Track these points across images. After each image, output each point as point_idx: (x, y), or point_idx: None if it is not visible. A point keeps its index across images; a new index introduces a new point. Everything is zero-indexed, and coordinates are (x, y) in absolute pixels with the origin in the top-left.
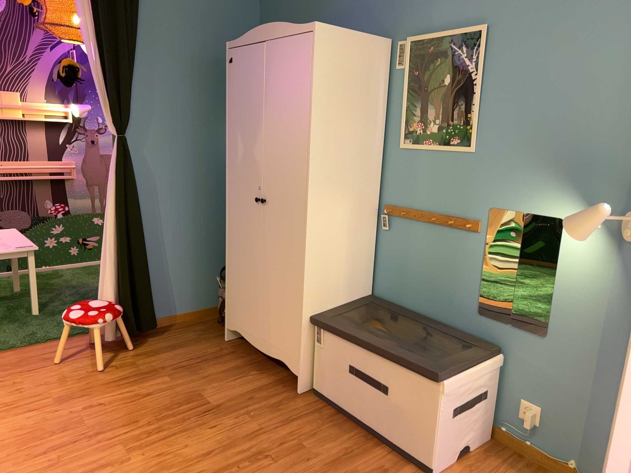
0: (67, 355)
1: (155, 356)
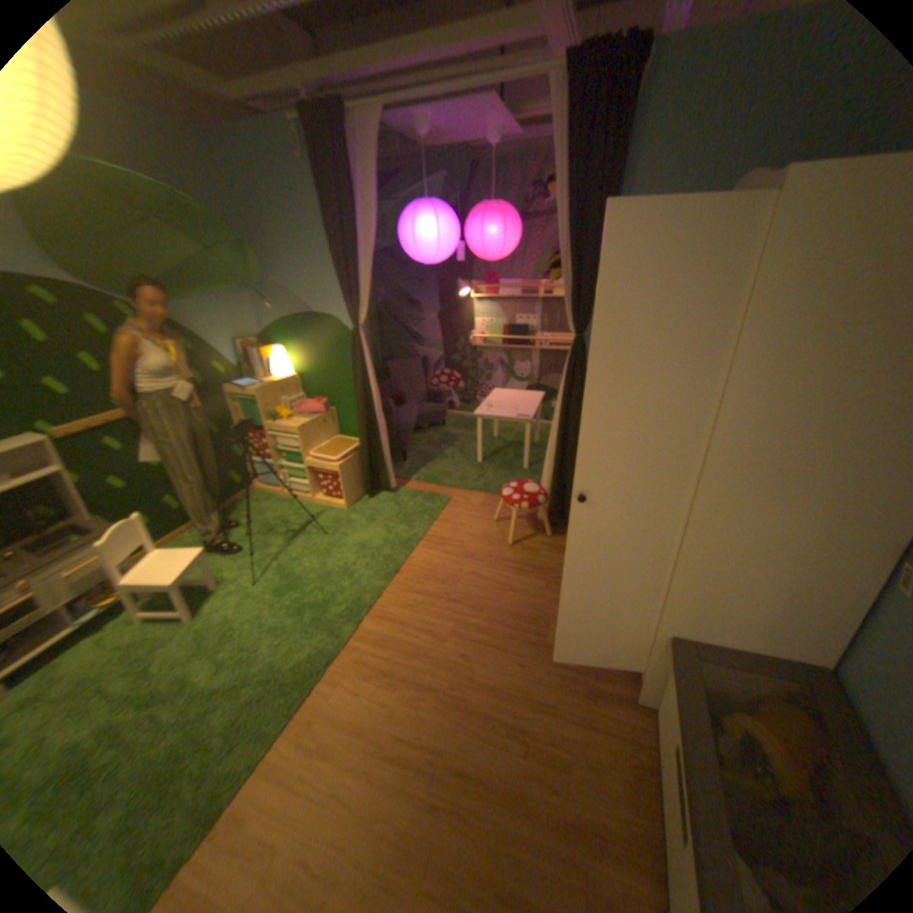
0: (507, 518)
1: (560, 556)
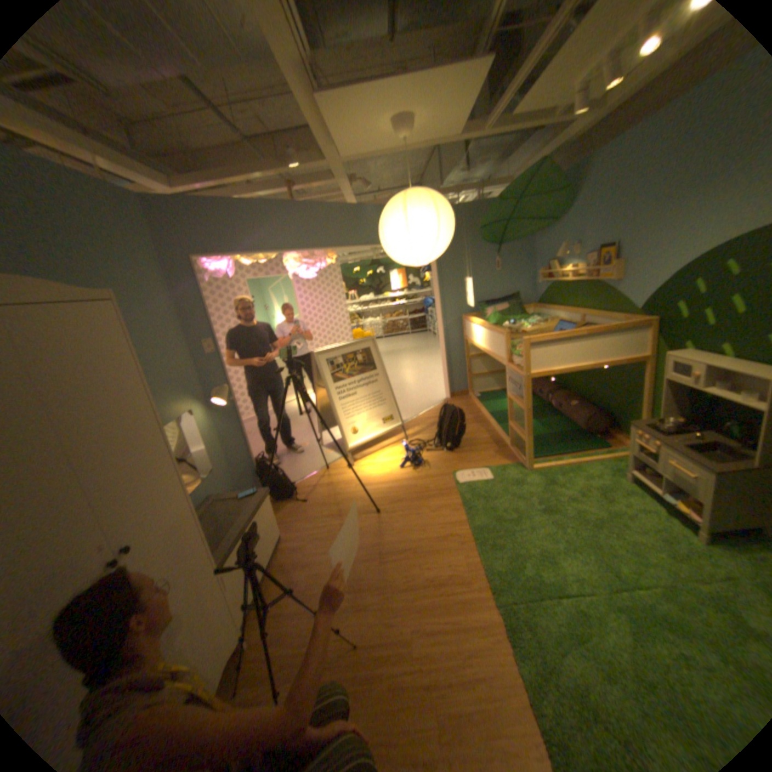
0: None
1: None
